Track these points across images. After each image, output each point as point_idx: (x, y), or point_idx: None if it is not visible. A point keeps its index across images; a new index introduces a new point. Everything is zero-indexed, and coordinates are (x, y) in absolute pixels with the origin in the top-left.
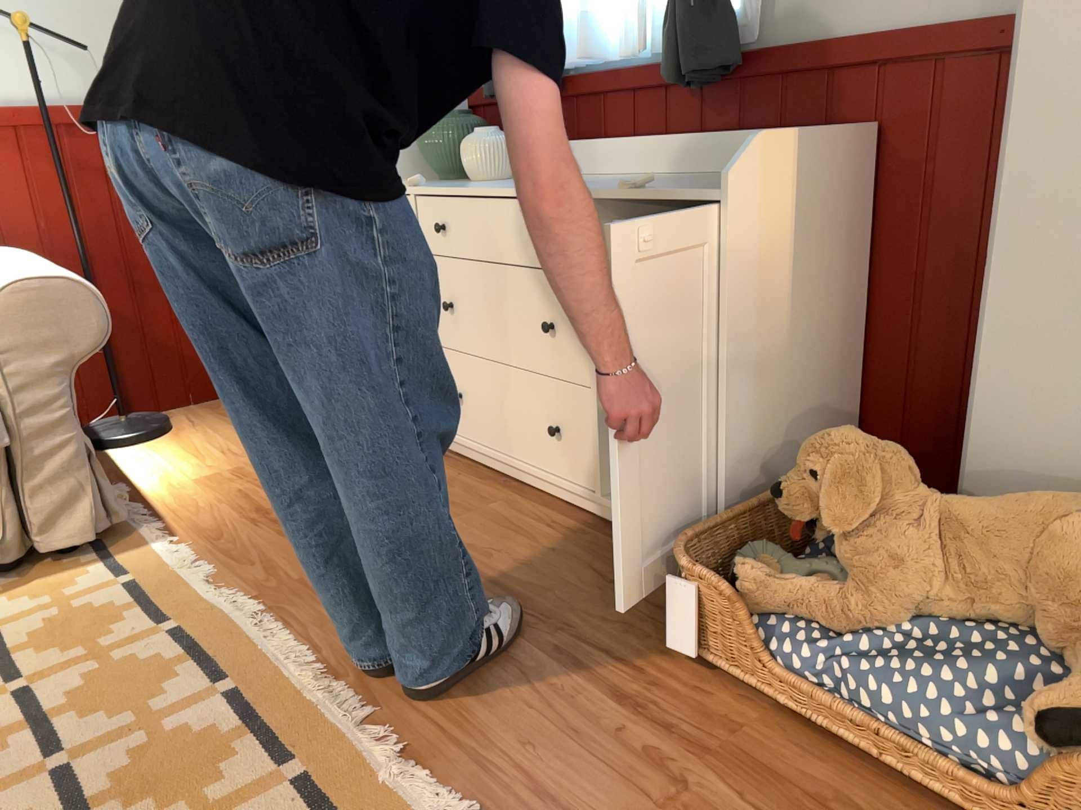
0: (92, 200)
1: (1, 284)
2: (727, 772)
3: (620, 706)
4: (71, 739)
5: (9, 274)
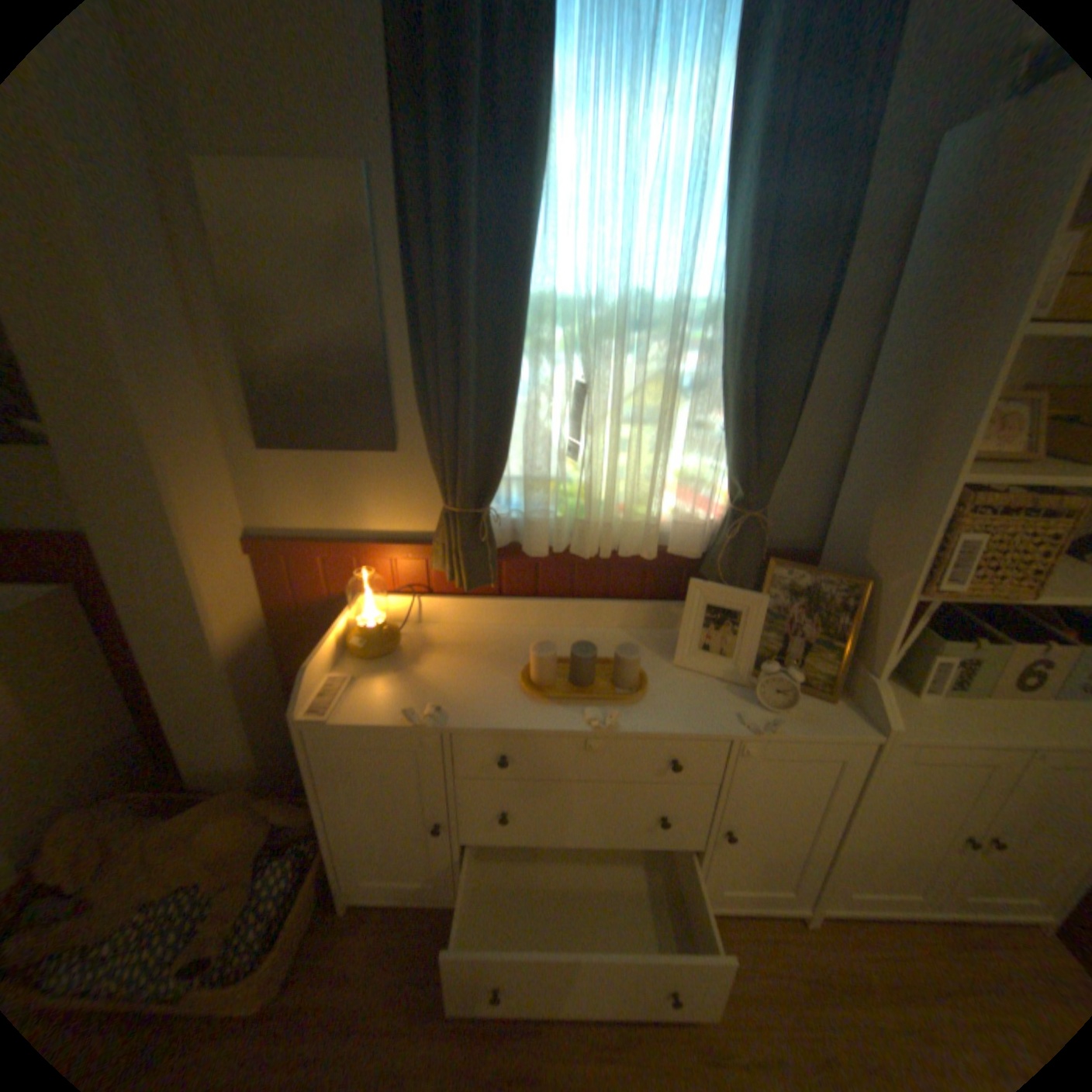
0: None
1: None
2: None
3: None
4: None
5: None
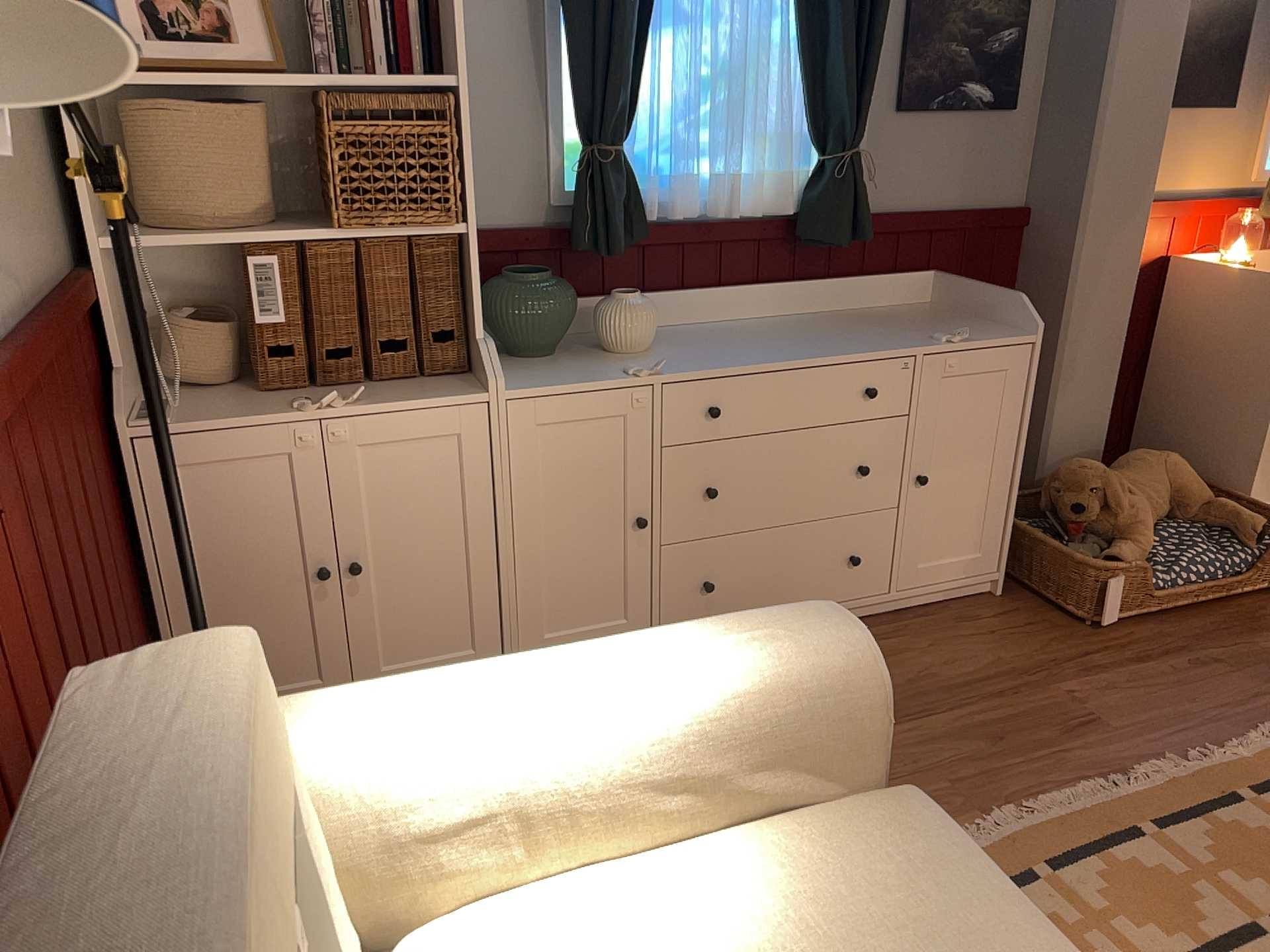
0: (44, 562)
1: (831, 656)
2: (1204, 646)
3: (1147, 663)
4: (1234, 924)
5: (751, 653)
